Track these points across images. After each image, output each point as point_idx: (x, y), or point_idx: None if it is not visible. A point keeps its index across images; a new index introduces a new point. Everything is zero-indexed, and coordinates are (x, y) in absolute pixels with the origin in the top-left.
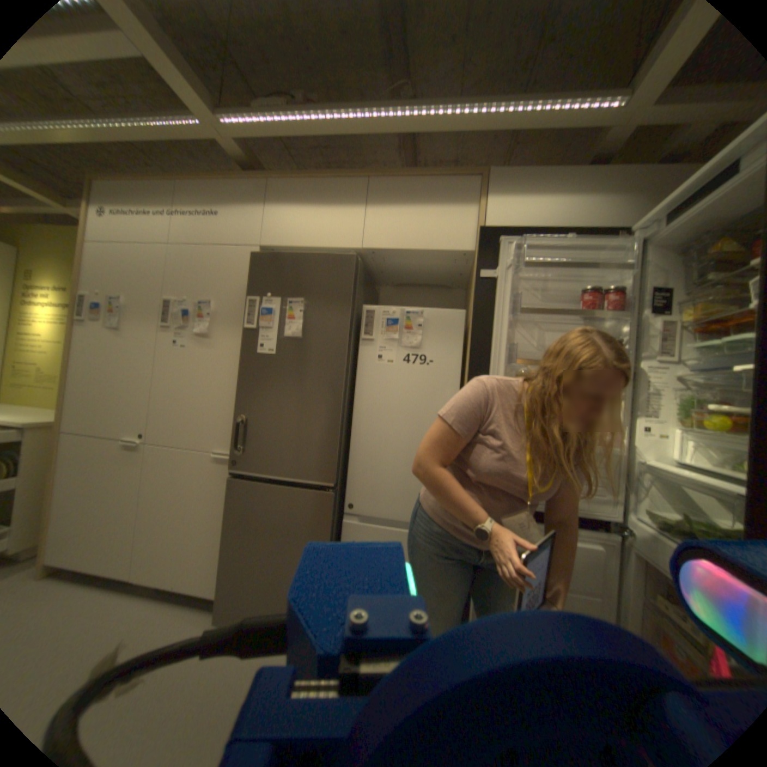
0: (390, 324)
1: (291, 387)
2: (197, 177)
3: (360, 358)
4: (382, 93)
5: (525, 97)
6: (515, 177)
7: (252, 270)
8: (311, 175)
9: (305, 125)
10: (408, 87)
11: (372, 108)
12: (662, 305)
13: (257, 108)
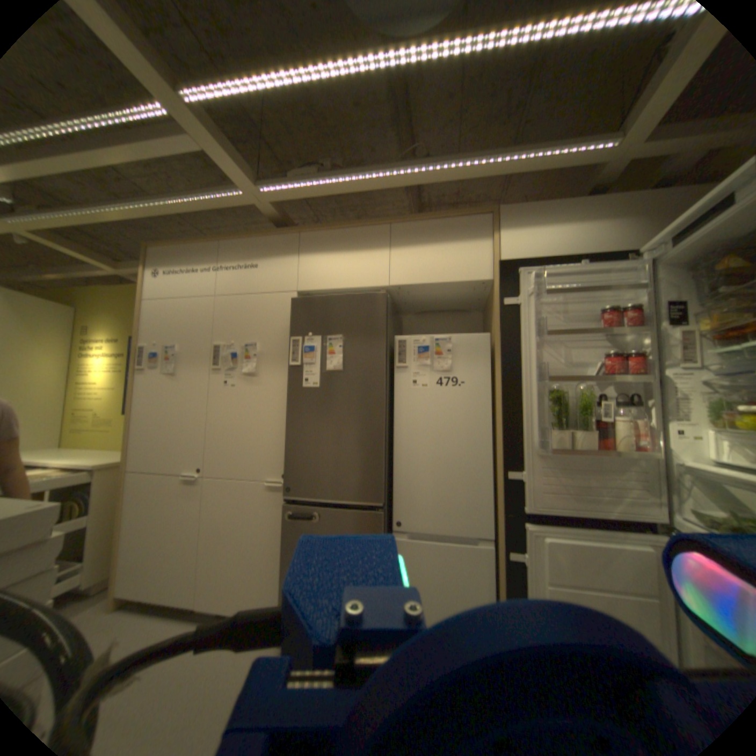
0: (421, 351)
1: (336, 416)
2: (238, 237)
3: (395, 383)
4: (396, 152)
5: (527, 147)
6: (523, 212)
7: (292, 313)
8: (338, 226)
9: (334, 186)
10: (419, 145)
11: (391, 167)
12: (678, 316)
13: (292, 178)
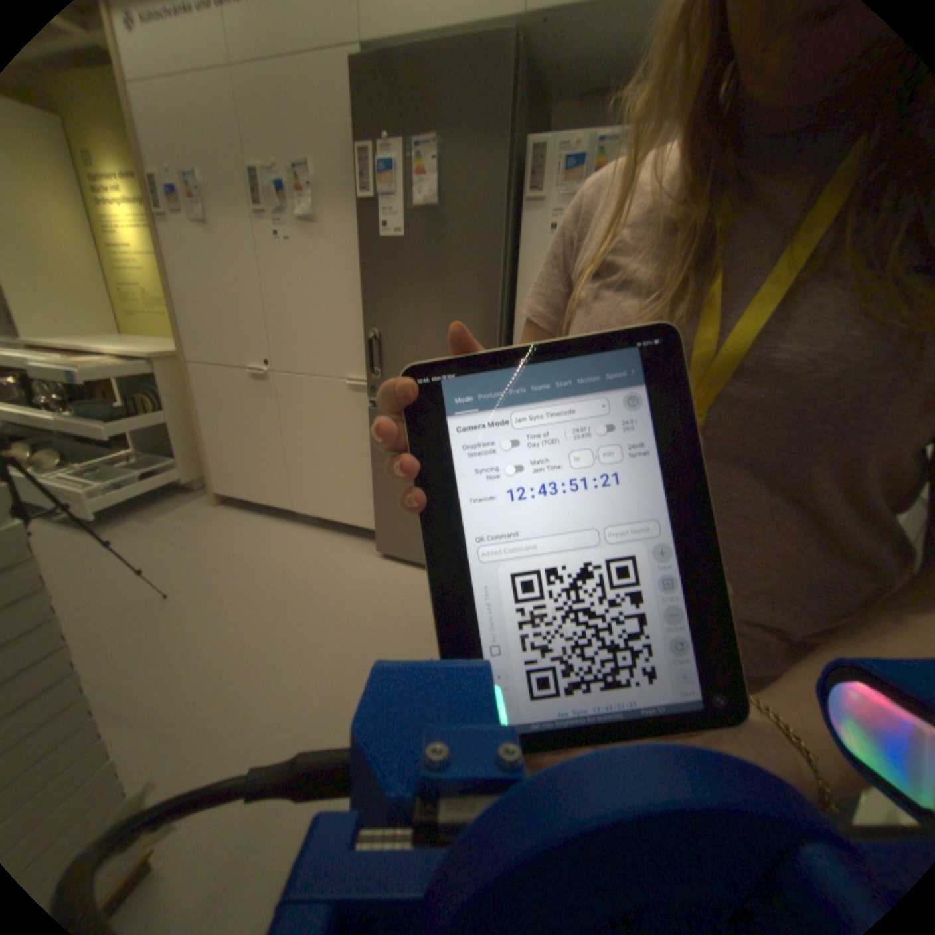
0: (572, 164)
1: (429, 284)
2: None
3: (523, 231)
4: None
5: None
6: None
7: (354, 93)
8: None
9: None
10: None
11: None
12: None
13: None
